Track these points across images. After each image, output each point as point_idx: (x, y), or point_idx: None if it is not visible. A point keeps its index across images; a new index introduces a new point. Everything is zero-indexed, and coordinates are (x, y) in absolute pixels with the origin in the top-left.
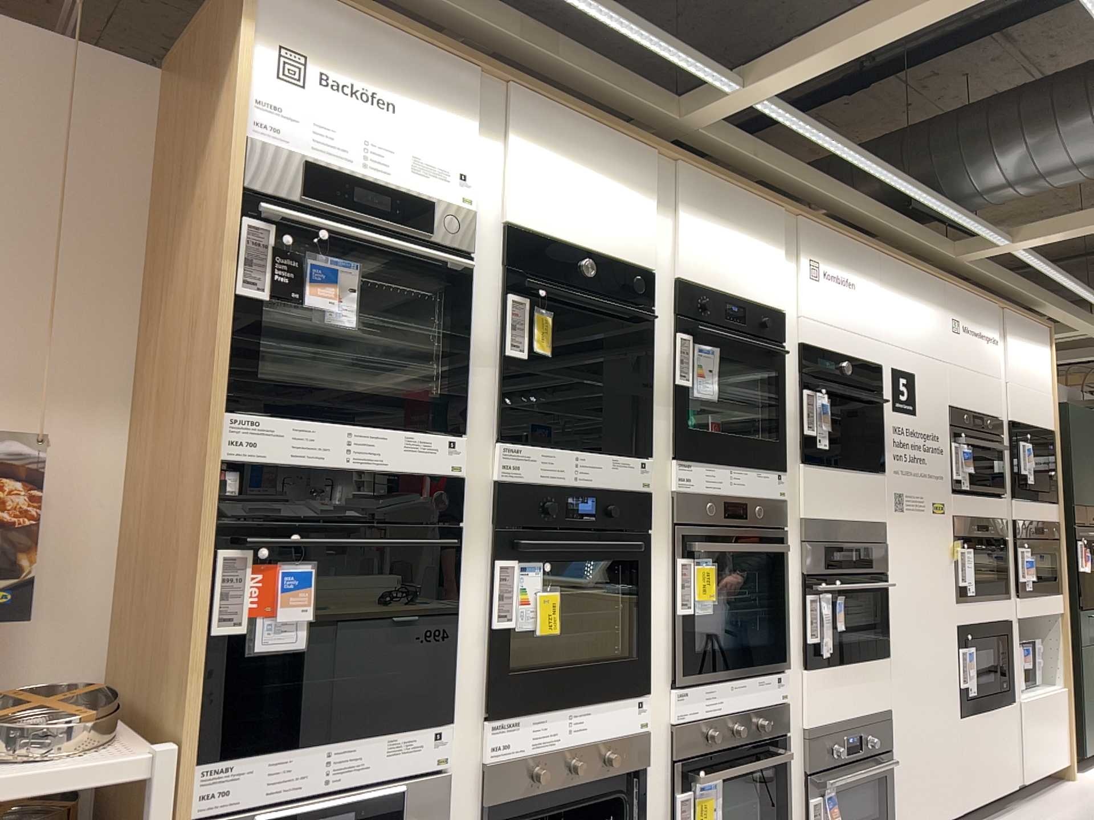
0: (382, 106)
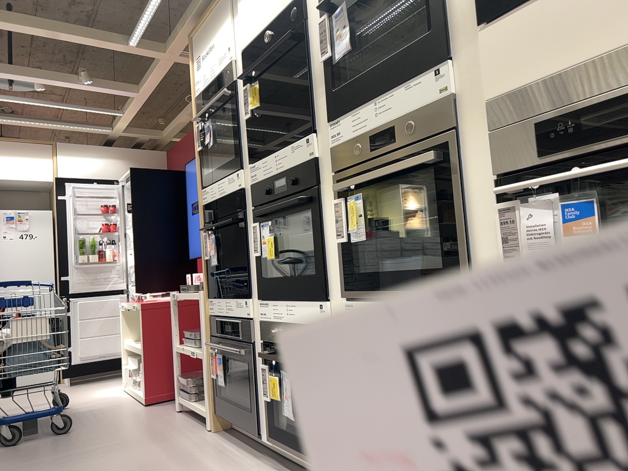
0: (209, 48)
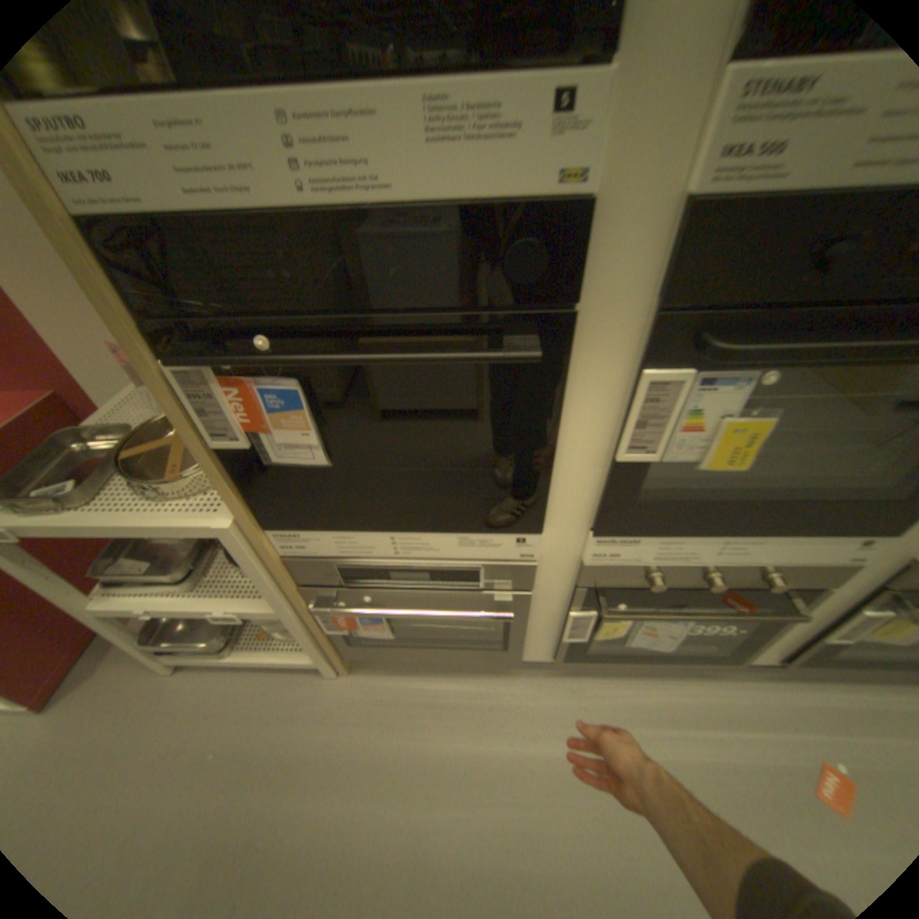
0: None
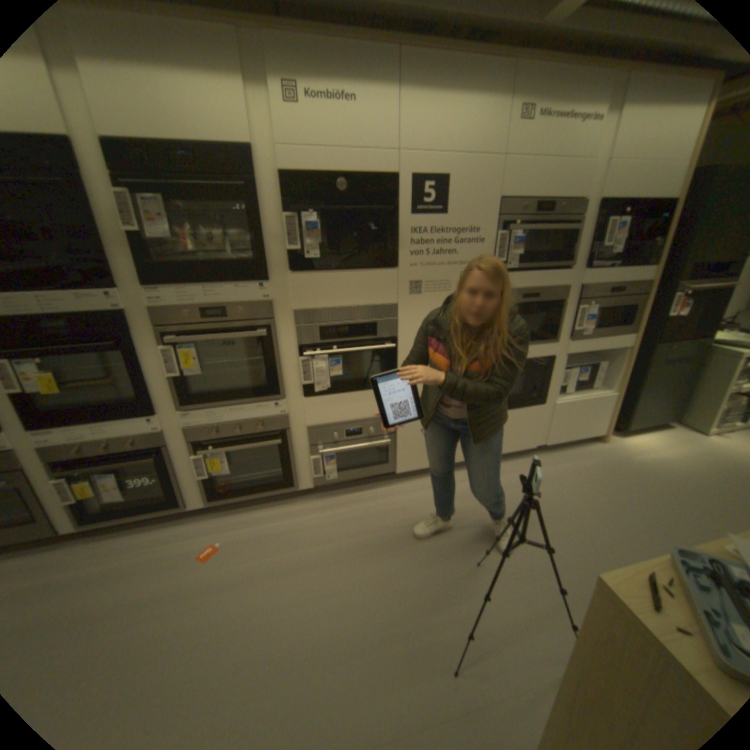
0: None
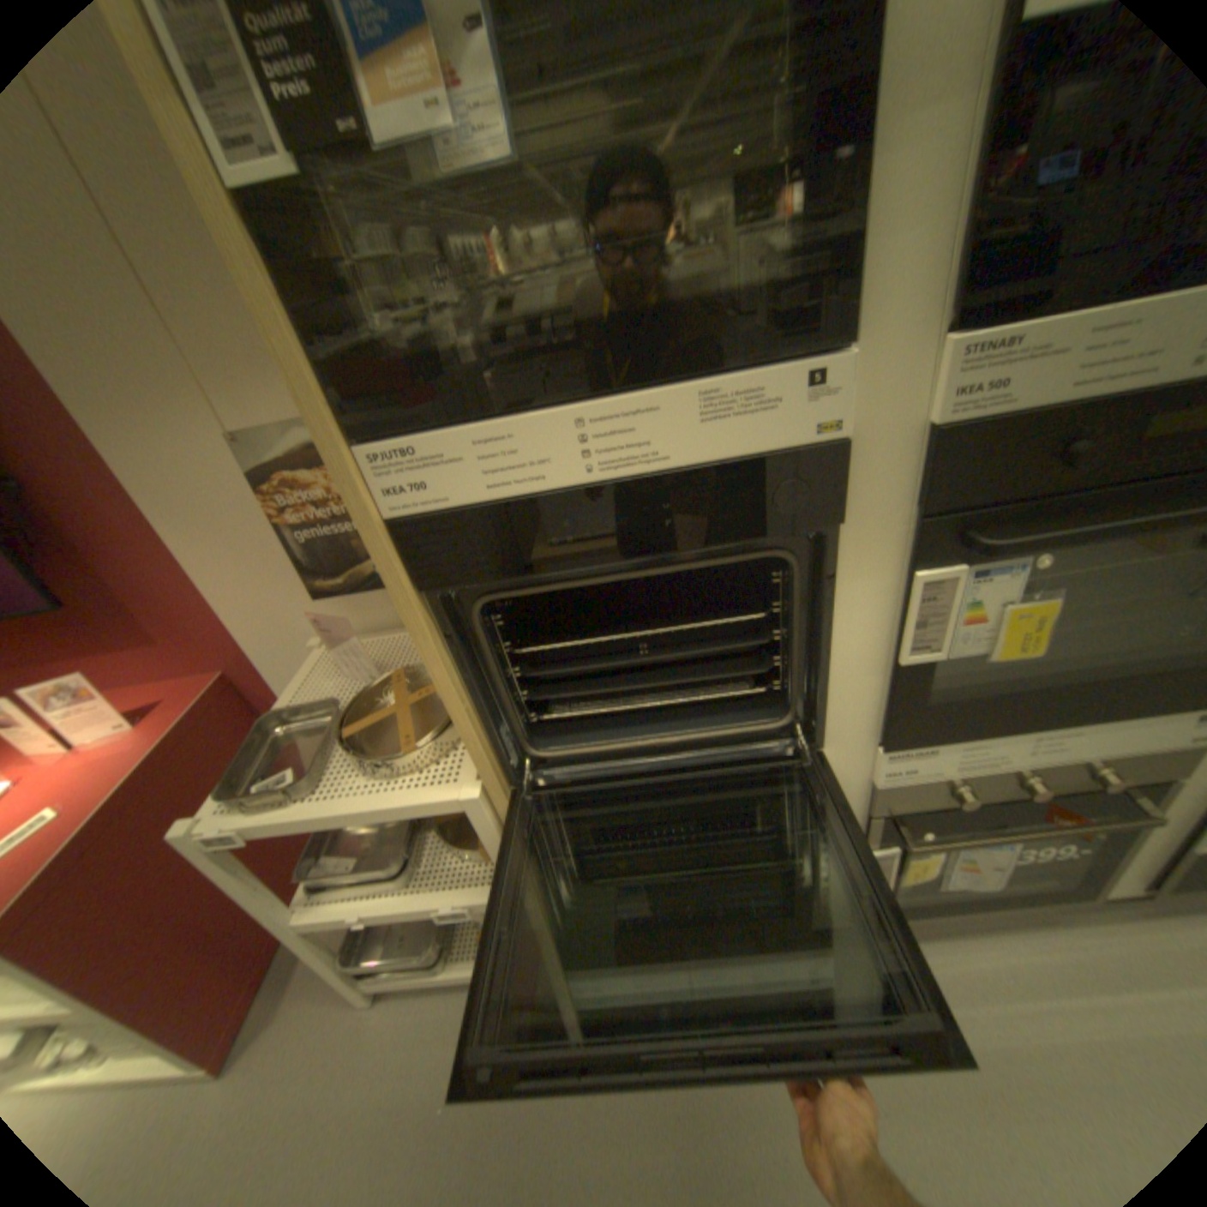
0: None
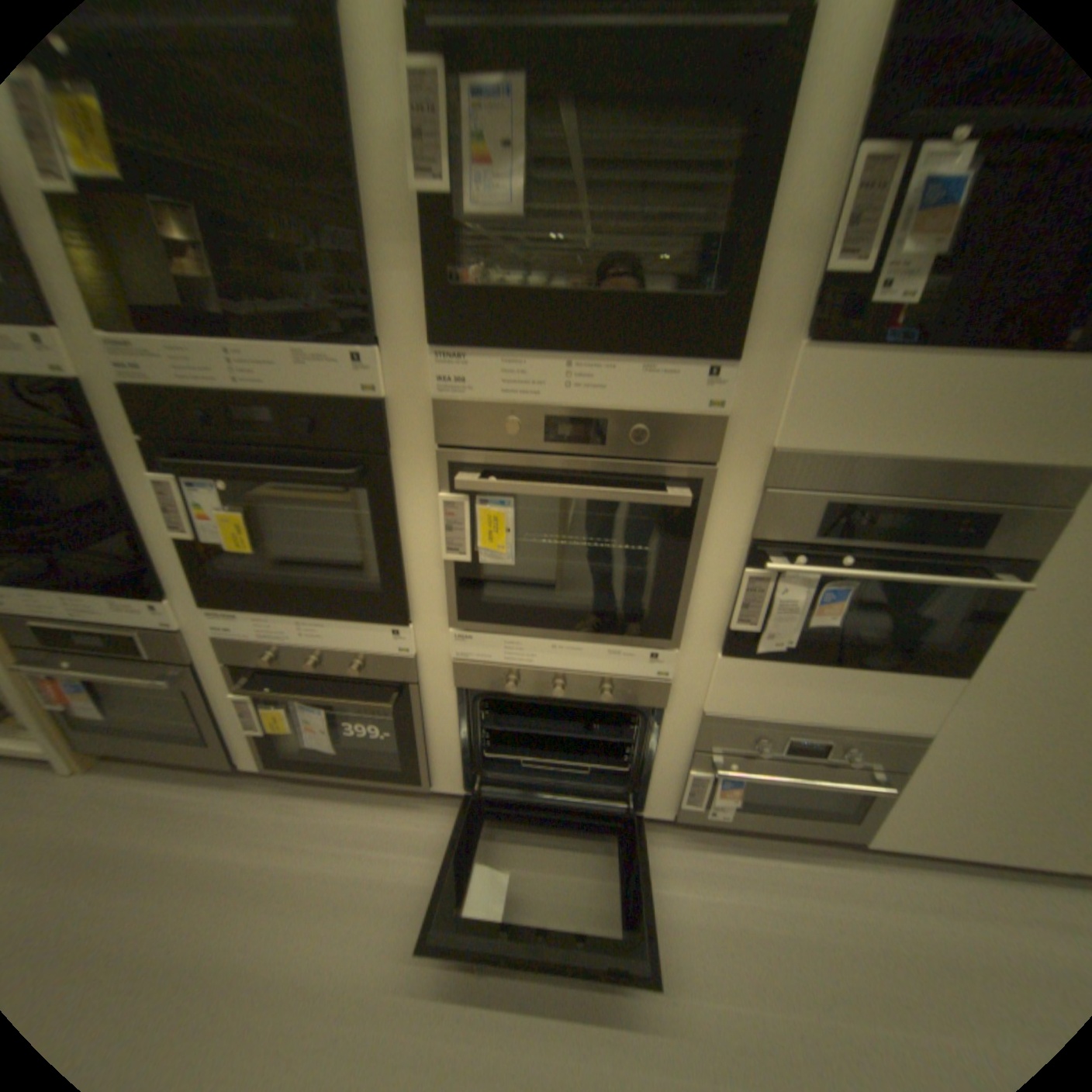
0: None
